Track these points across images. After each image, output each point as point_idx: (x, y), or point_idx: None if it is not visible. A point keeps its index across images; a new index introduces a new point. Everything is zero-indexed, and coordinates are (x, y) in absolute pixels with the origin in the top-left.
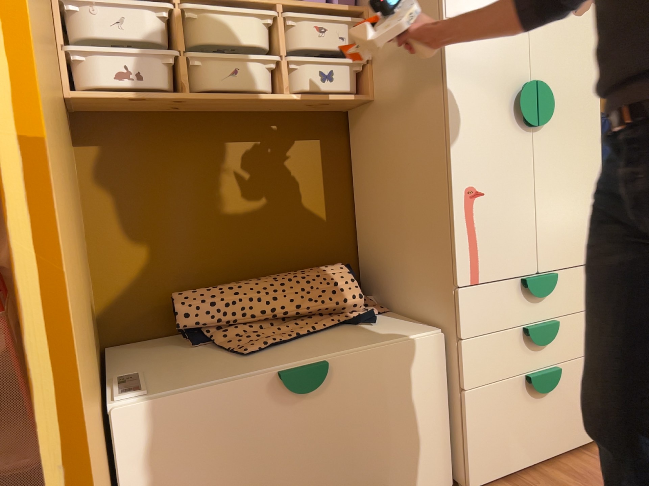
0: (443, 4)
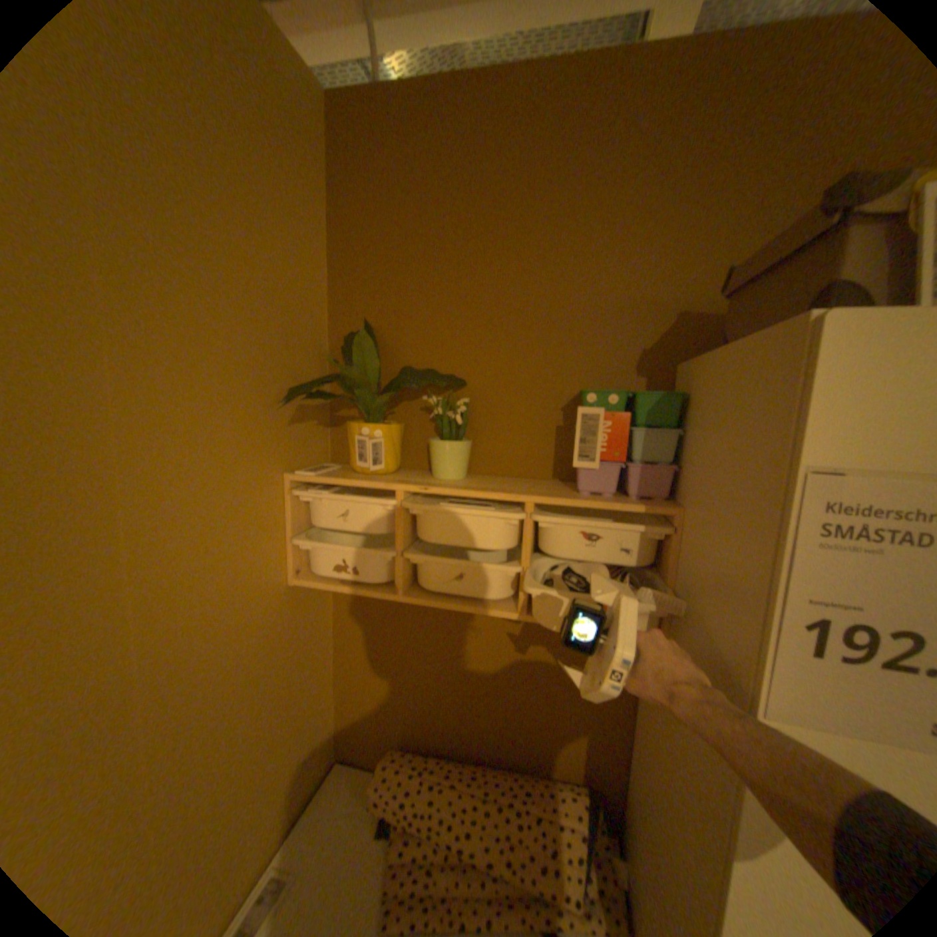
0: (767, 686)
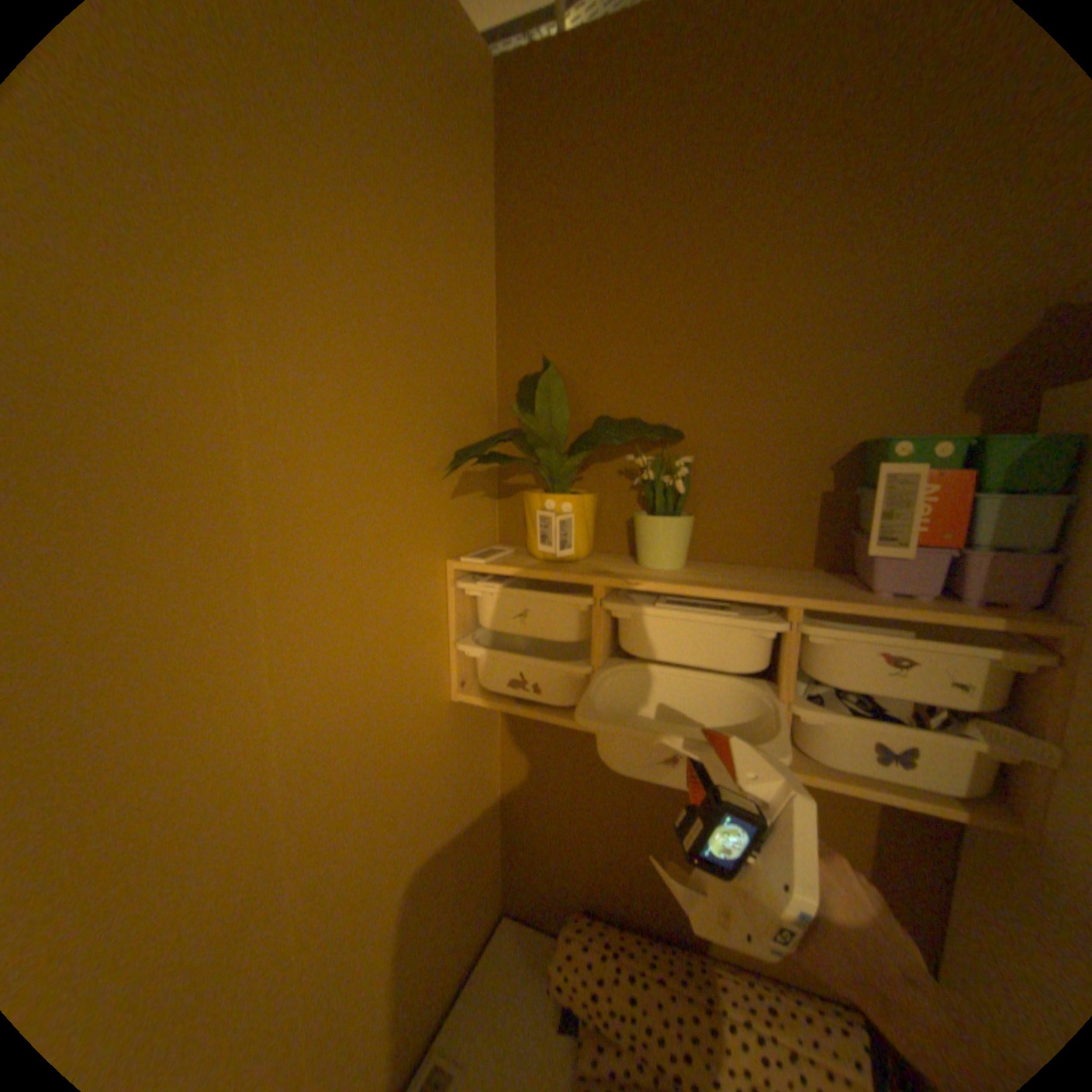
0: None
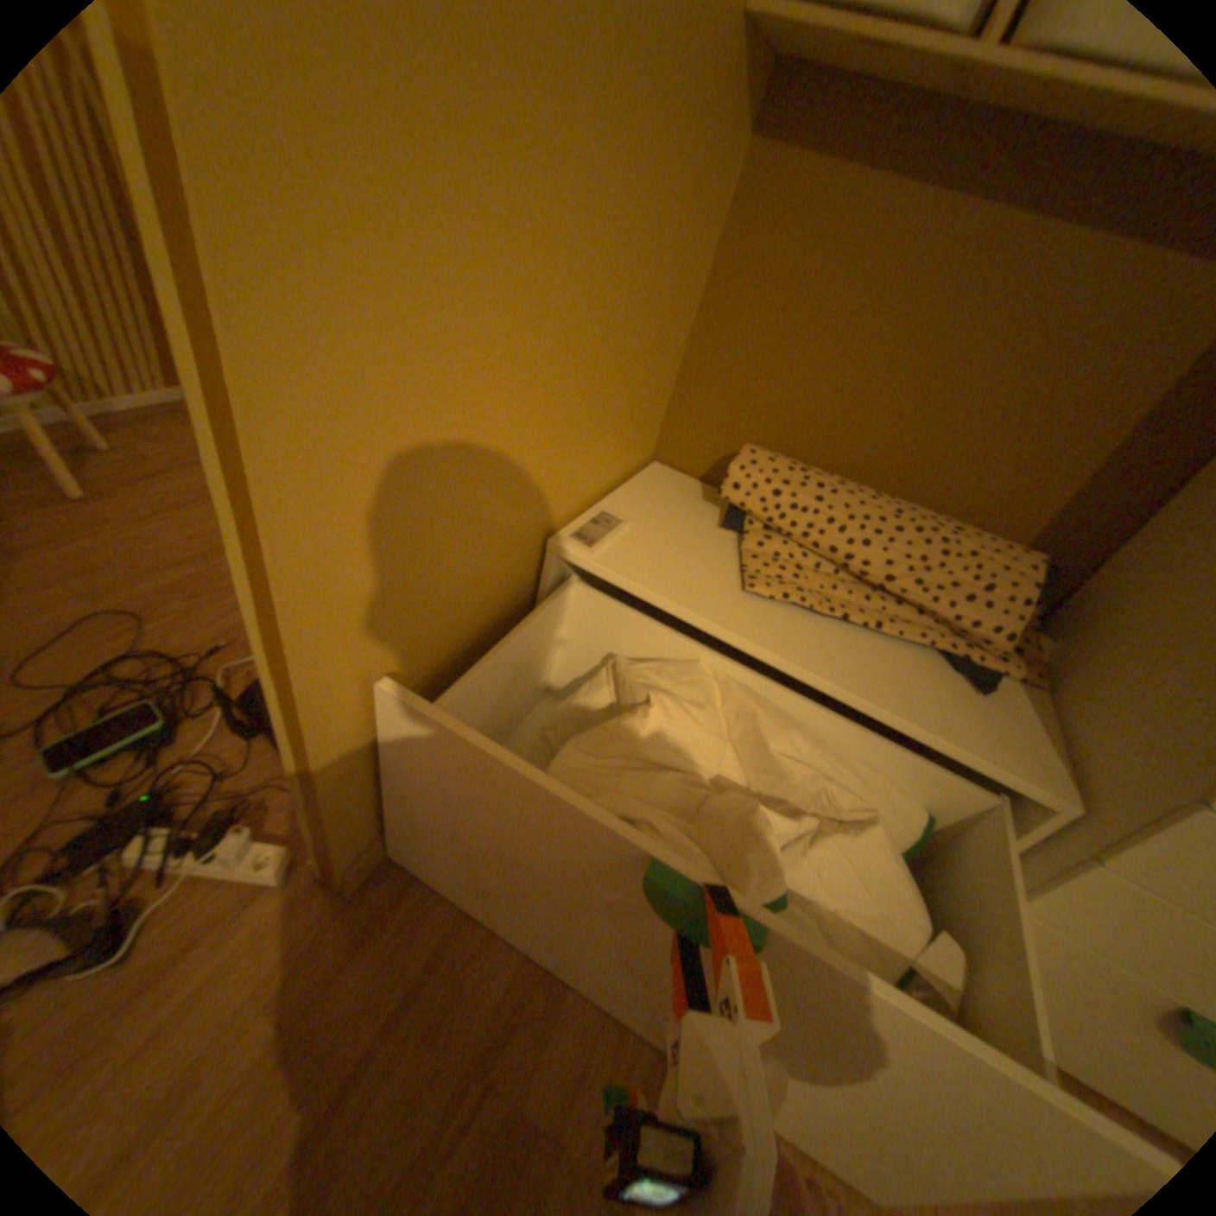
0: None
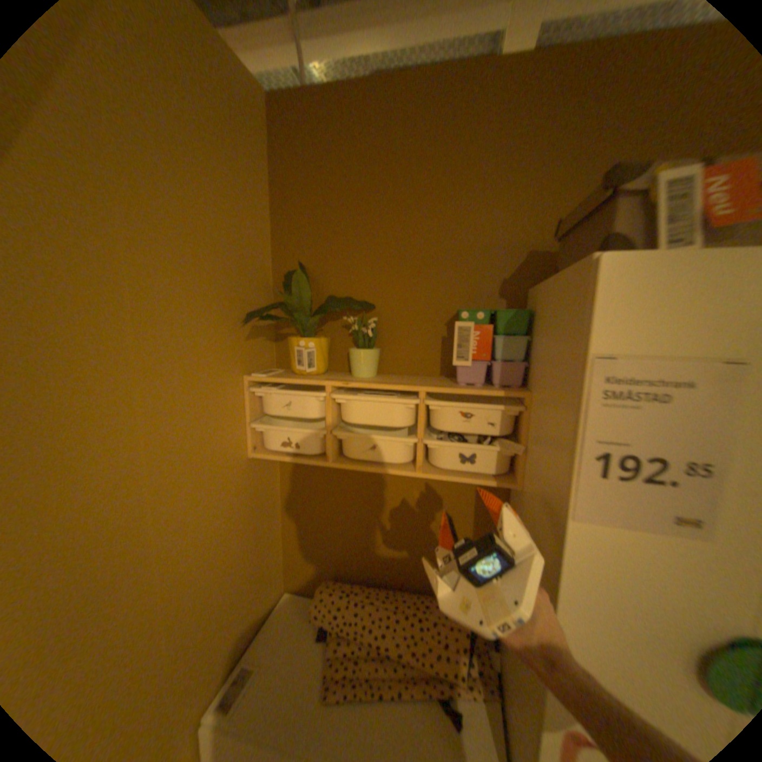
0: (574, 500)
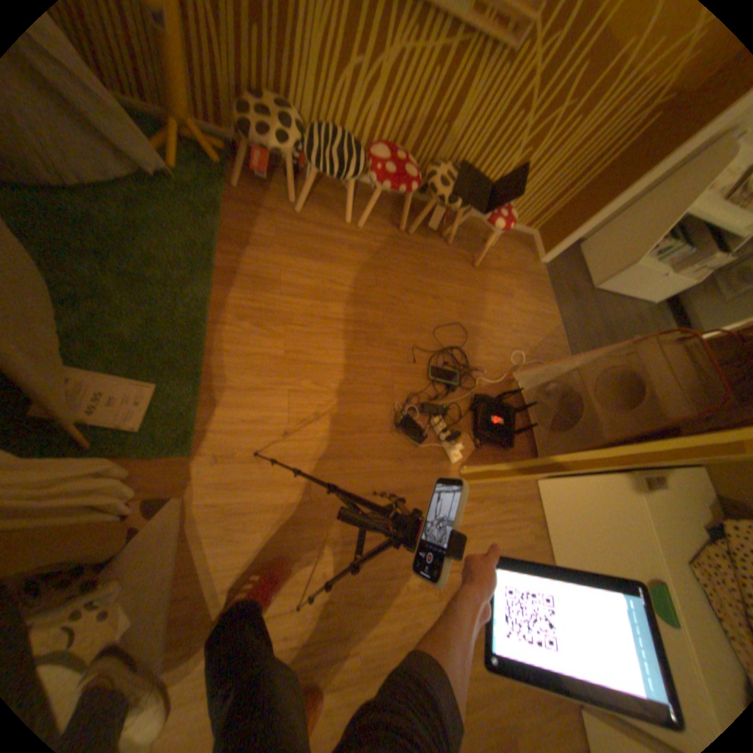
0: None
